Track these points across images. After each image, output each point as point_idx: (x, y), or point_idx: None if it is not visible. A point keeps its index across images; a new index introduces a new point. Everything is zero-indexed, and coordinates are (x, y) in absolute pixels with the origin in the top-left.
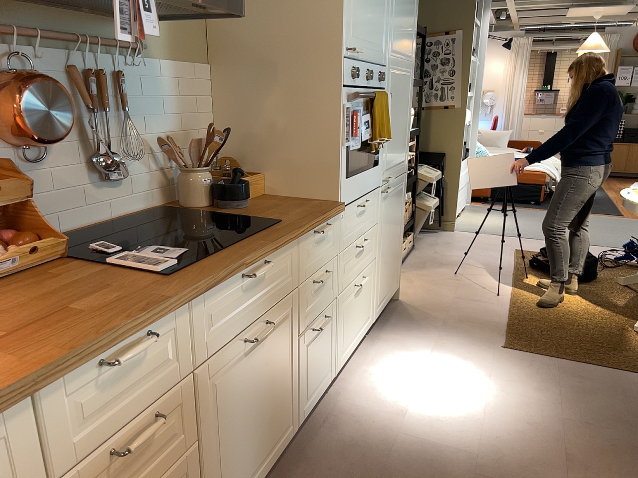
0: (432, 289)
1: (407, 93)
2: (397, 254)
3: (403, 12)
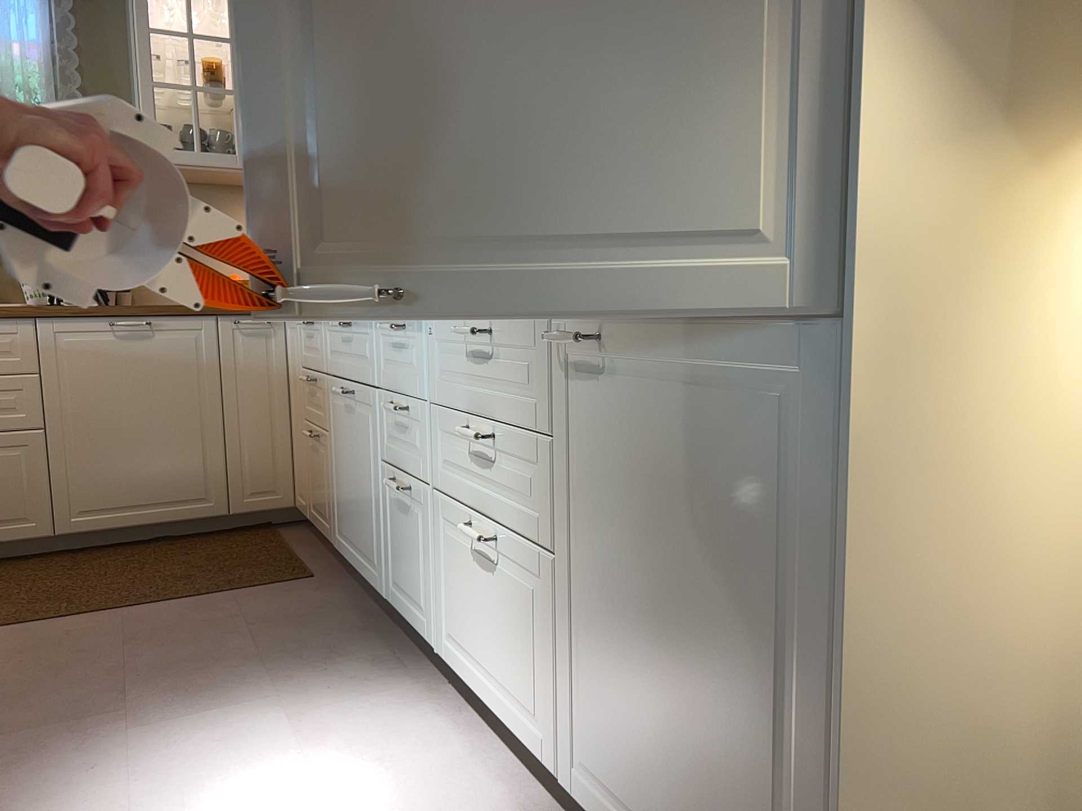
0: None
1: None
2: (755, 773)
3: None
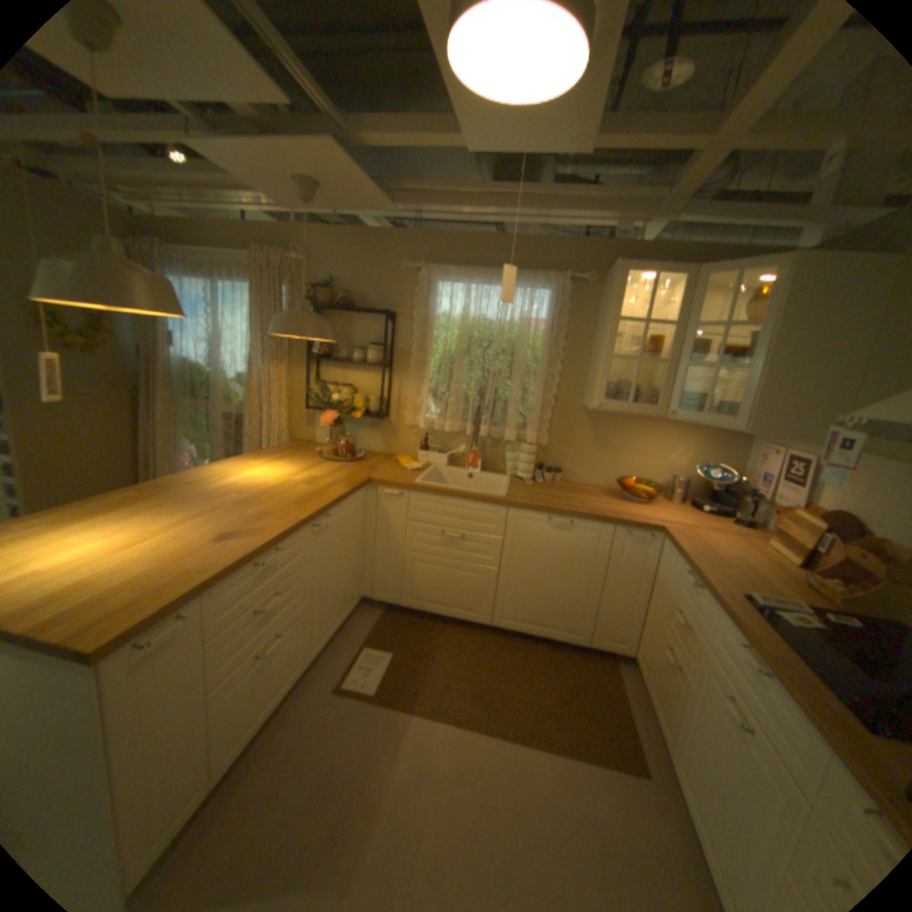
0: None
1: None
2: None
3: None
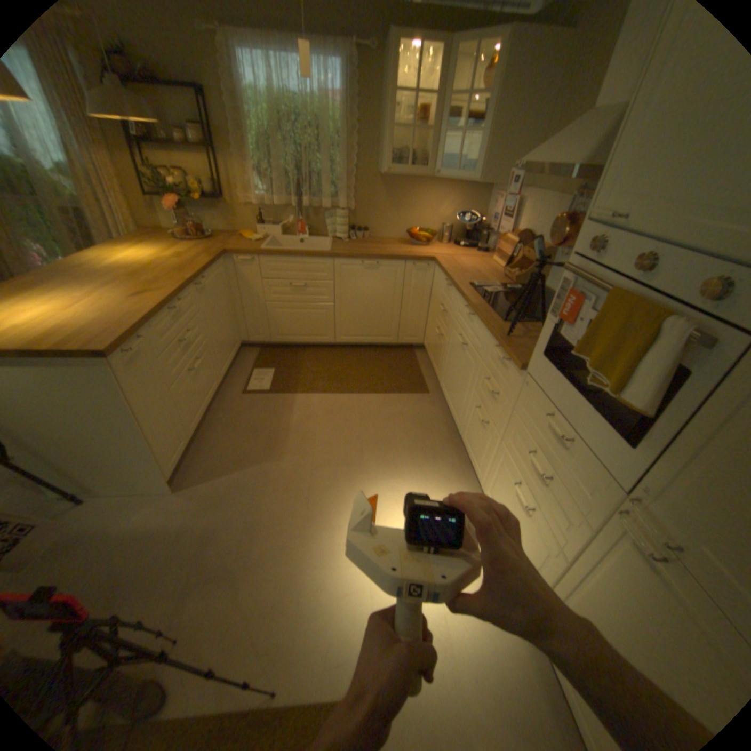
0: None
1: None
2: None
3: None
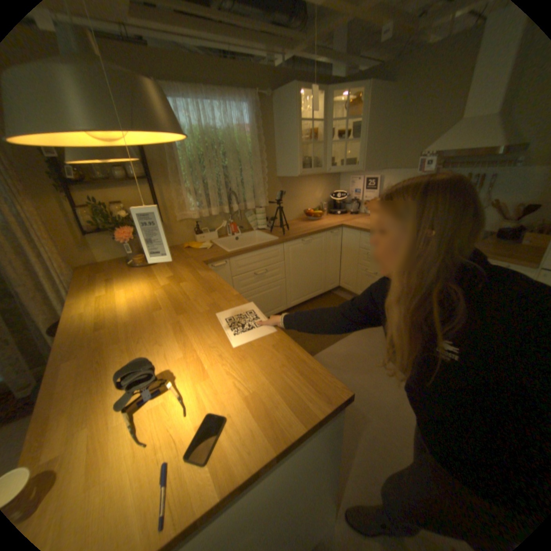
0: None
1: None
2: None
3: None
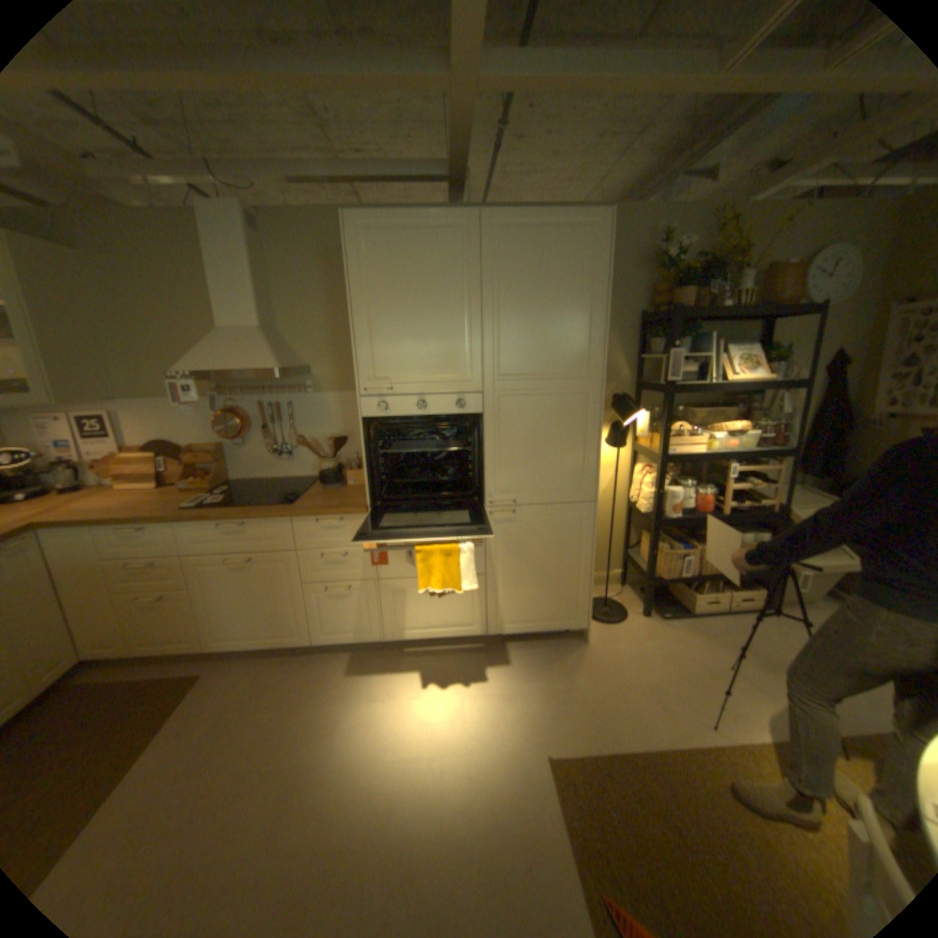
0: (648, 662)
1: (571, 414)
2: (565, 589)
3: (530, 331)
